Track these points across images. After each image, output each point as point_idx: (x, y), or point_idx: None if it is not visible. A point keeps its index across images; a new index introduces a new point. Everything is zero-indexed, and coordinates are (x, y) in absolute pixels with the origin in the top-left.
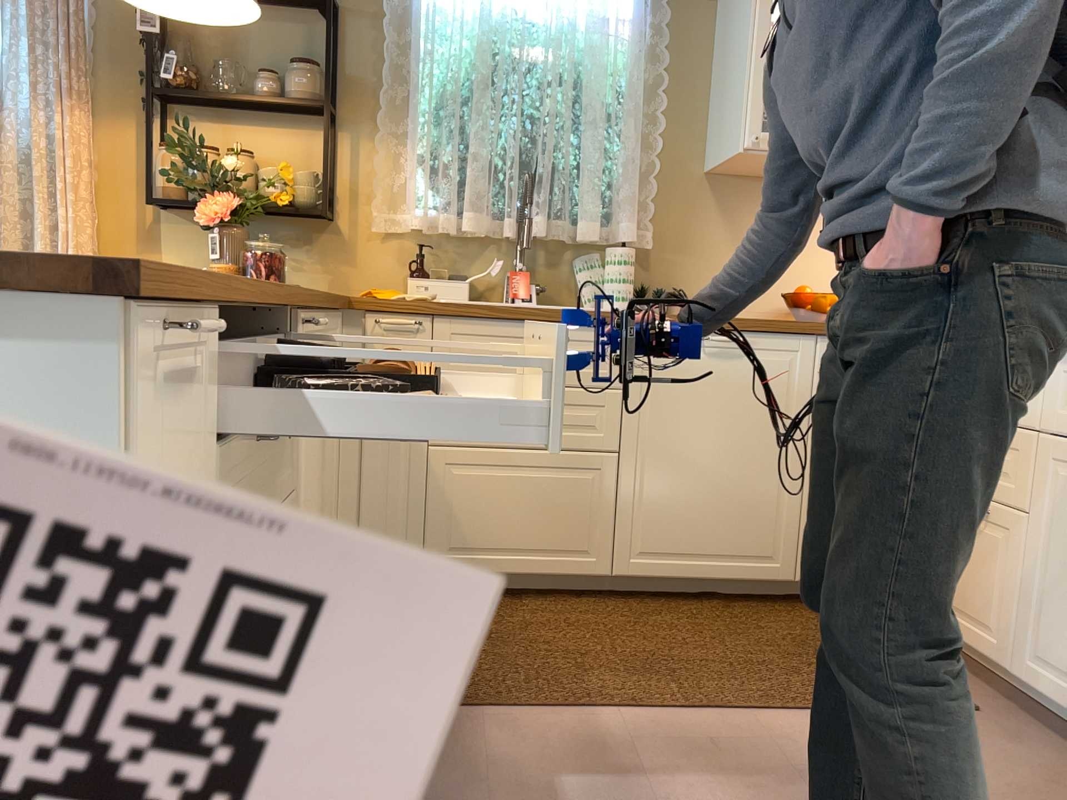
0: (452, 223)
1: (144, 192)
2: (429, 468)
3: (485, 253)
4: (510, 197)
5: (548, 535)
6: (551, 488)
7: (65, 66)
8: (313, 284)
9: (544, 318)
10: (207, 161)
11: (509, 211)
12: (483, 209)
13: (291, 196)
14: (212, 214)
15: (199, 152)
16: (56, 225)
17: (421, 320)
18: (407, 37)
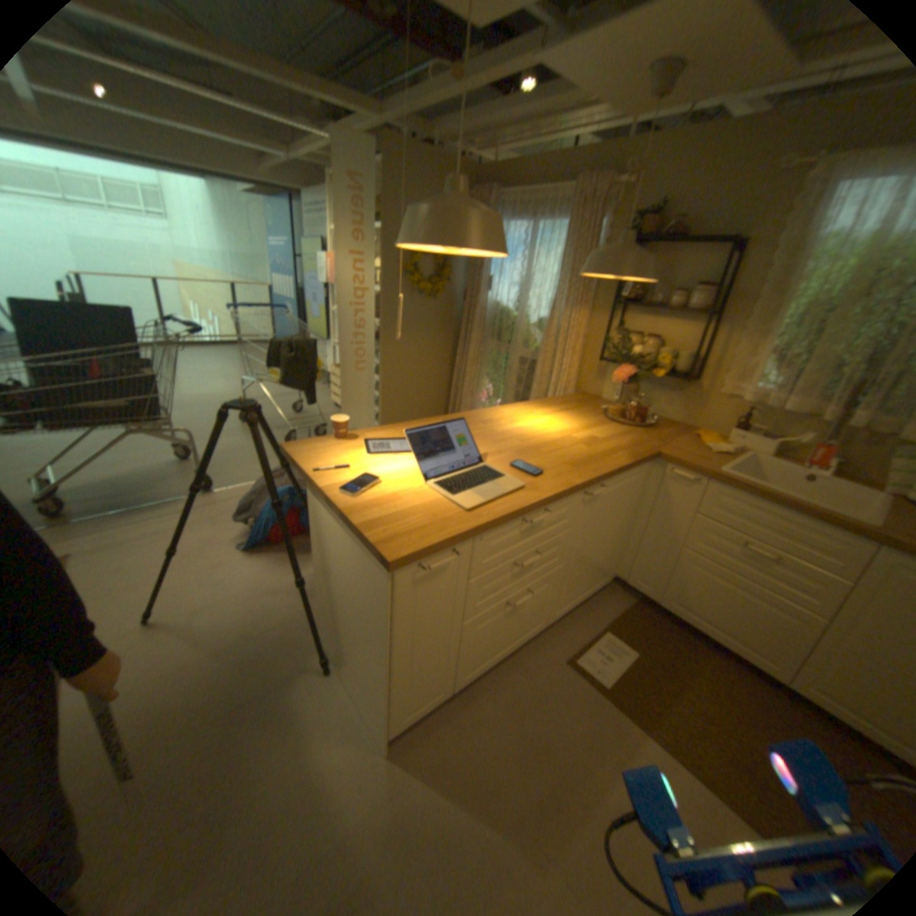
0: (782, 400)
1: (603, 350)
2: (681, 559)
3: (807, 423)
4: (843, 390)
5: (748, 636)
6: (760, 613)
7: (579, 288)
8: (675, 414)
9: (797, 511)
10: (627, 346)
11: (837, 401)
12: (812, 396)
13: (673, 365)
14: (618, 378)
15: (624, 340)
16: (560, 364)
17: (701, 479)
18: (796, 259)
